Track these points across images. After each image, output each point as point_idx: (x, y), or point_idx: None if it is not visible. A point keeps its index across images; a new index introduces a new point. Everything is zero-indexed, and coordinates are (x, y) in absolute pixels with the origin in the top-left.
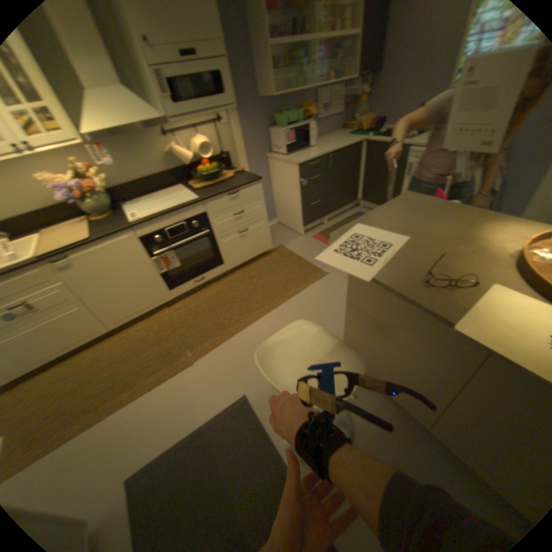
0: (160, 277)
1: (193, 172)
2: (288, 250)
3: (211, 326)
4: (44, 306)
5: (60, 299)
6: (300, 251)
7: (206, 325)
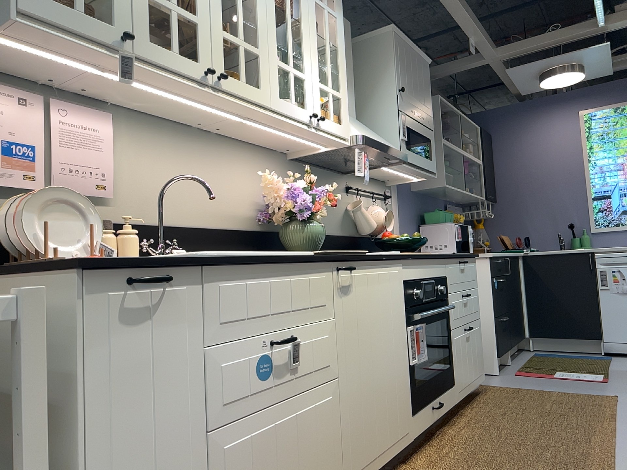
0: (409, 375)
1: (387, 241)
2: (507, 386)
3: (548, 466)
4: (308, 365)
5: (326, 358)
6: (527, 385)
7: (537, 468)
